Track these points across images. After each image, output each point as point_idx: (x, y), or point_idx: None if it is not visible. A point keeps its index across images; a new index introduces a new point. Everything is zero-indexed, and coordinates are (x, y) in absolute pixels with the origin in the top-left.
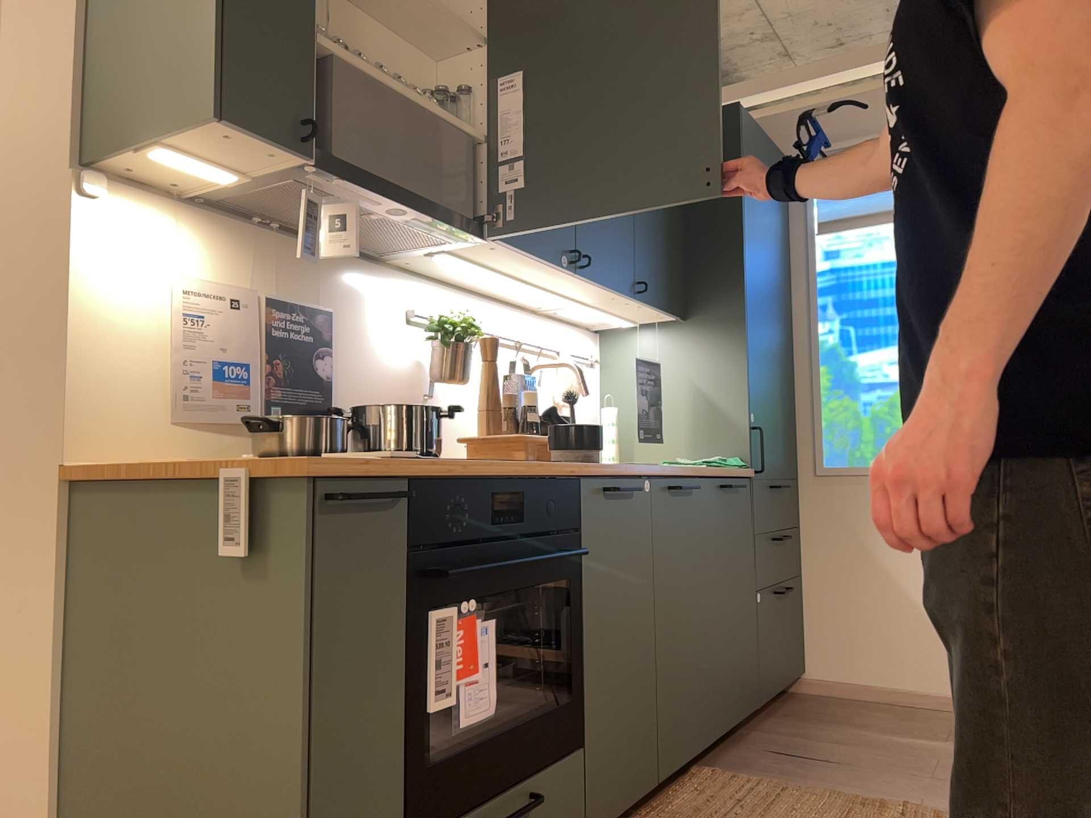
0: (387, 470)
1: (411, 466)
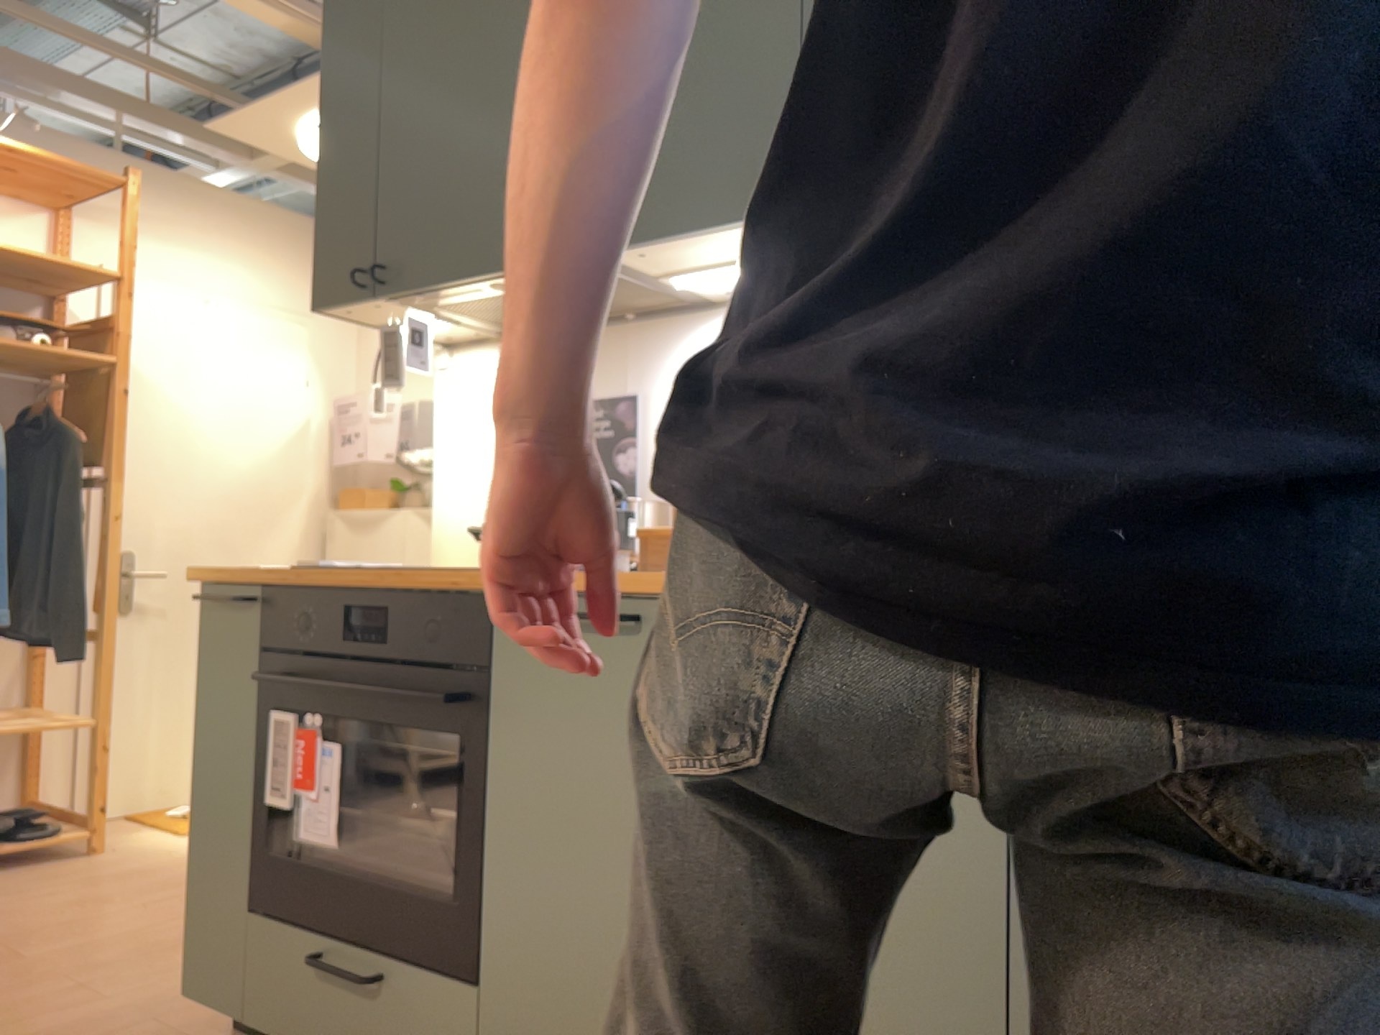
0: (239, 577)
1: (253, 574)
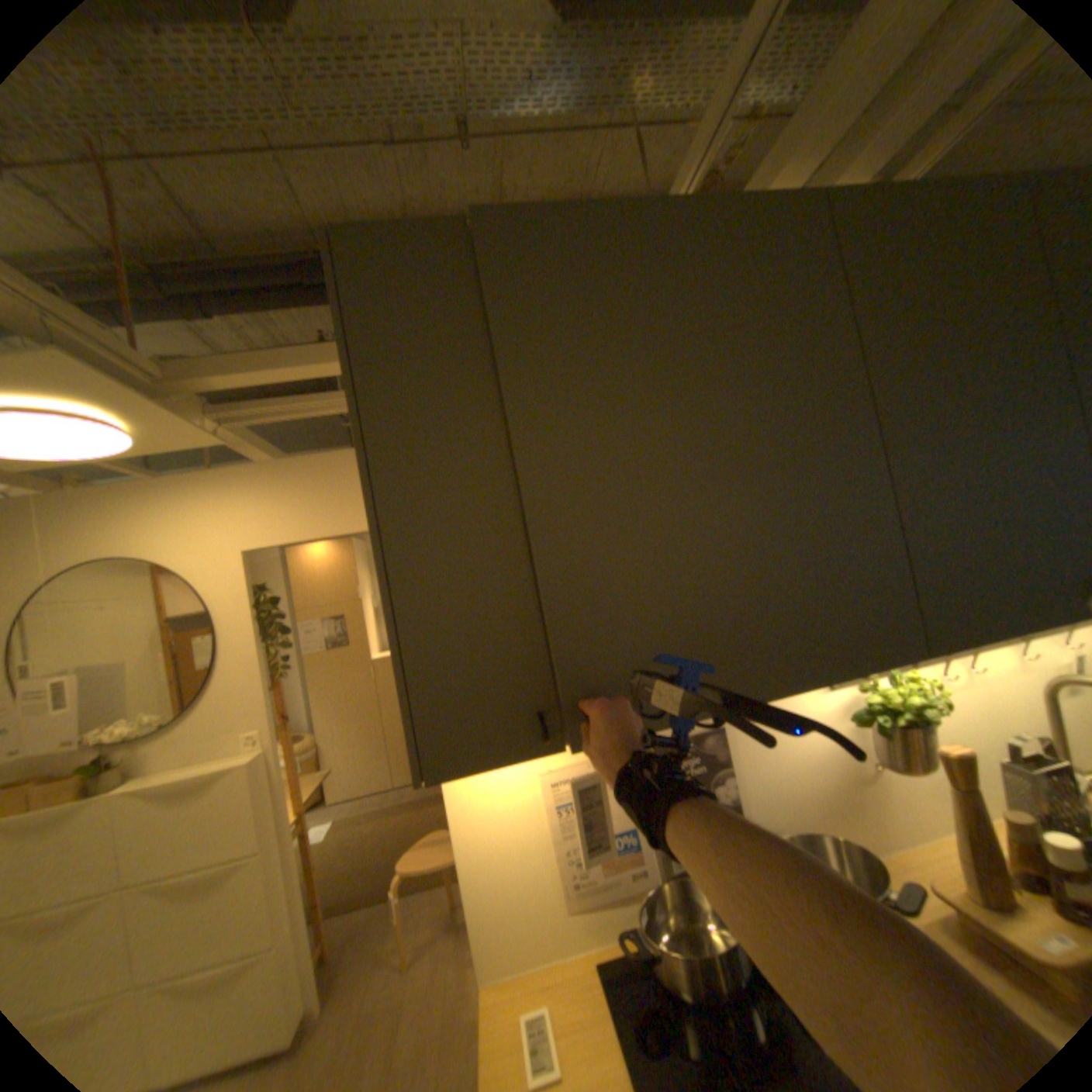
0: None
1: None
